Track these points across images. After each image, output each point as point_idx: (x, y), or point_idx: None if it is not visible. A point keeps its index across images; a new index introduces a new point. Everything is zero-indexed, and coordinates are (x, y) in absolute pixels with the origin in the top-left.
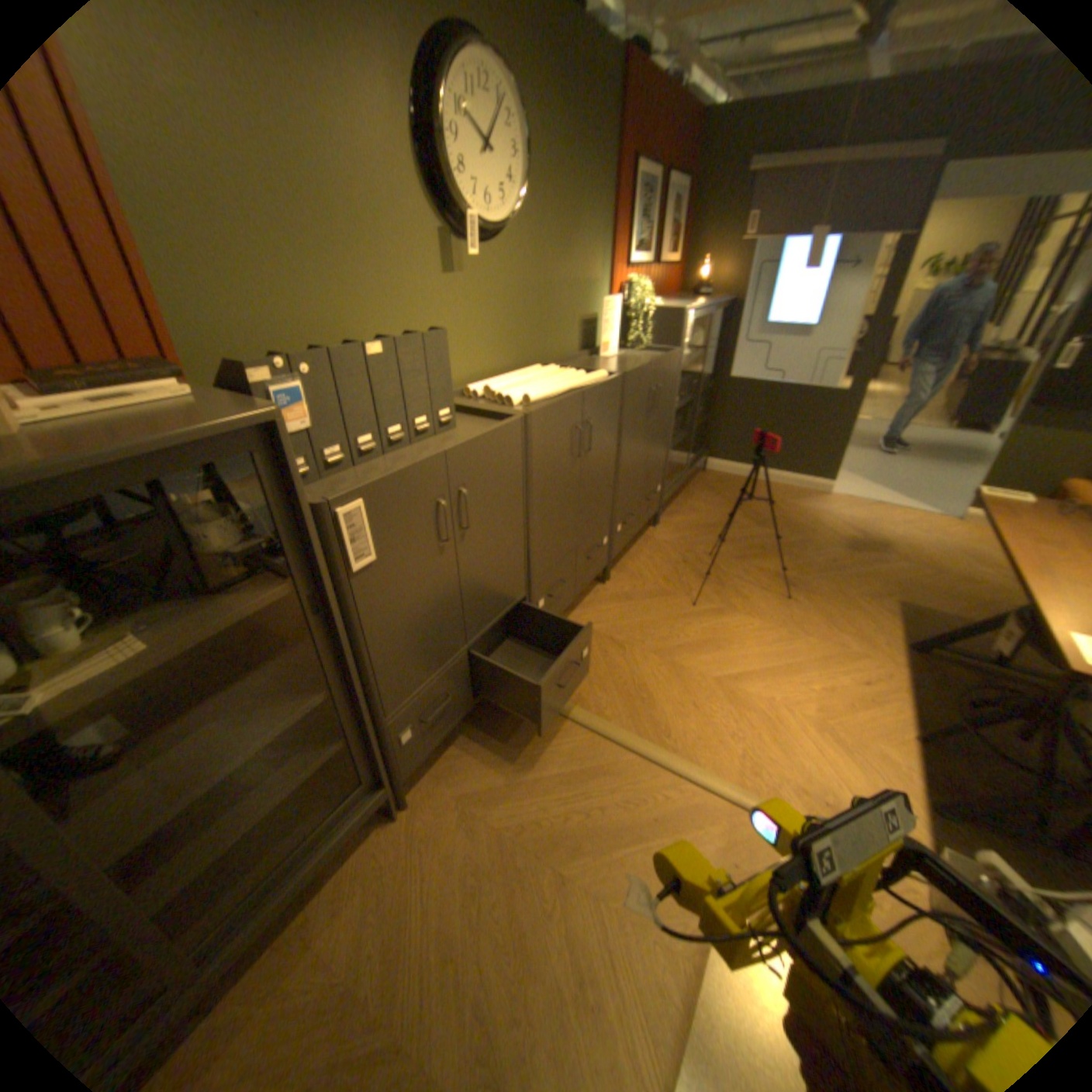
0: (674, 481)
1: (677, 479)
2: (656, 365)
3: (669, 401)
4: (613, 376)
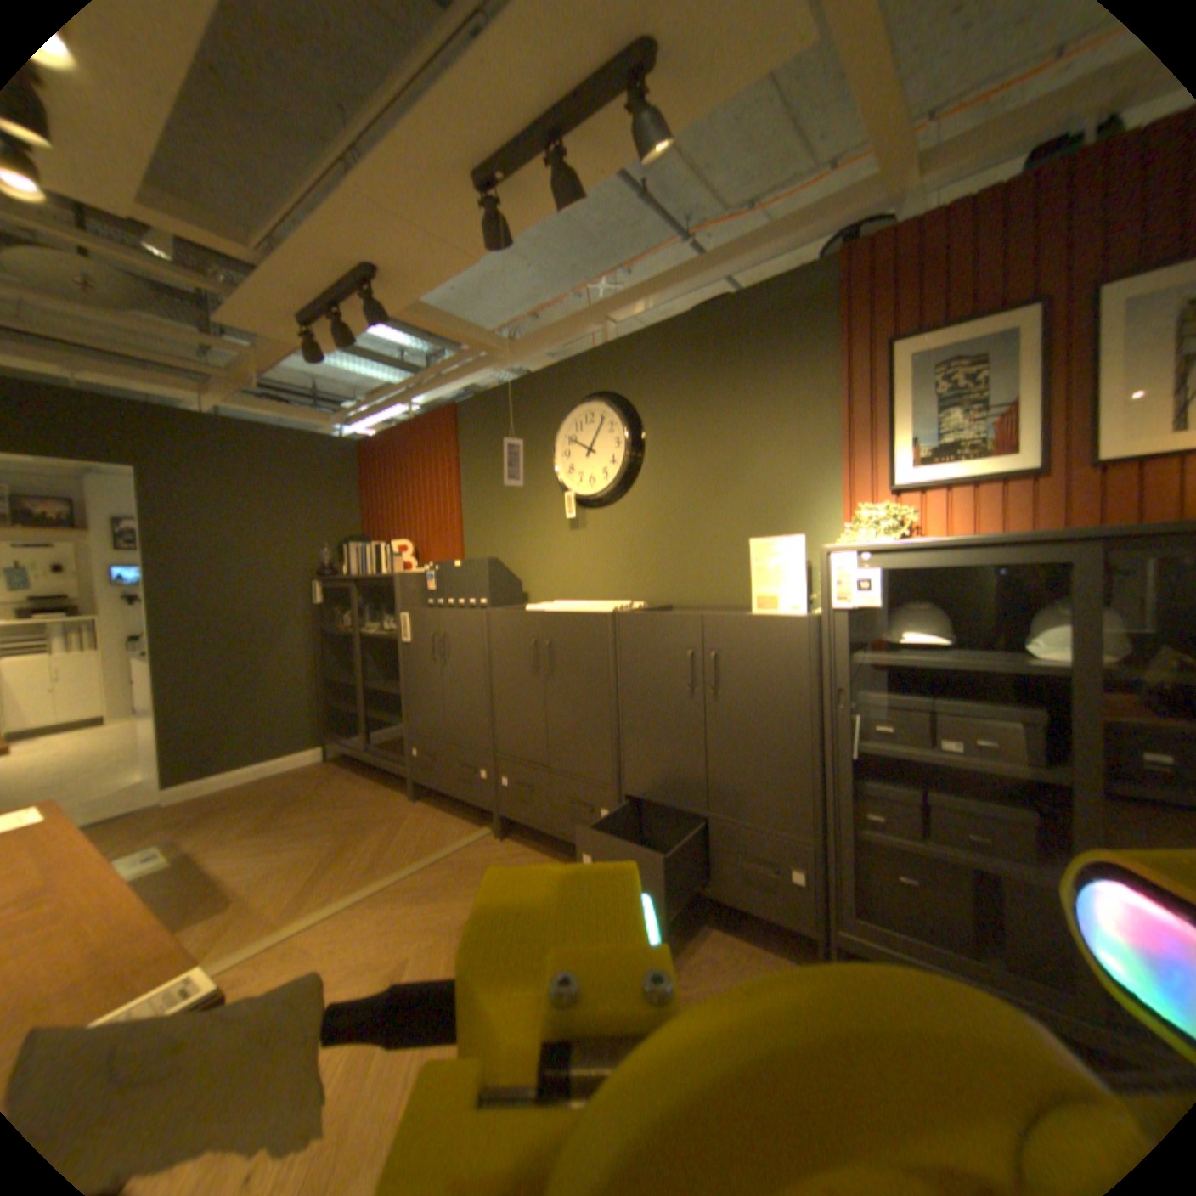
0: (937, 949)
1: (958, 957)
2: (700, 618)
3: (783, 697)
4: (603, 611)
